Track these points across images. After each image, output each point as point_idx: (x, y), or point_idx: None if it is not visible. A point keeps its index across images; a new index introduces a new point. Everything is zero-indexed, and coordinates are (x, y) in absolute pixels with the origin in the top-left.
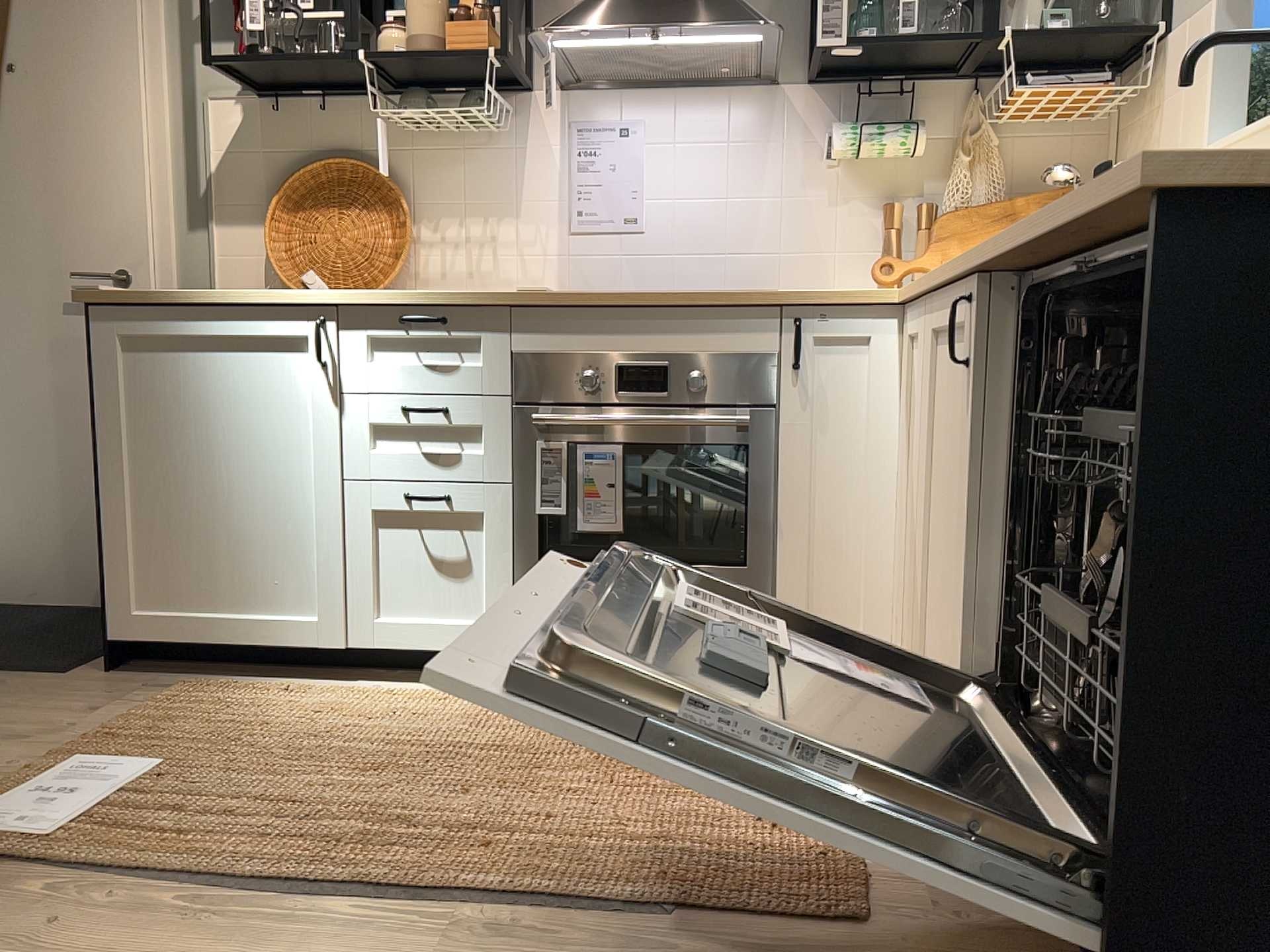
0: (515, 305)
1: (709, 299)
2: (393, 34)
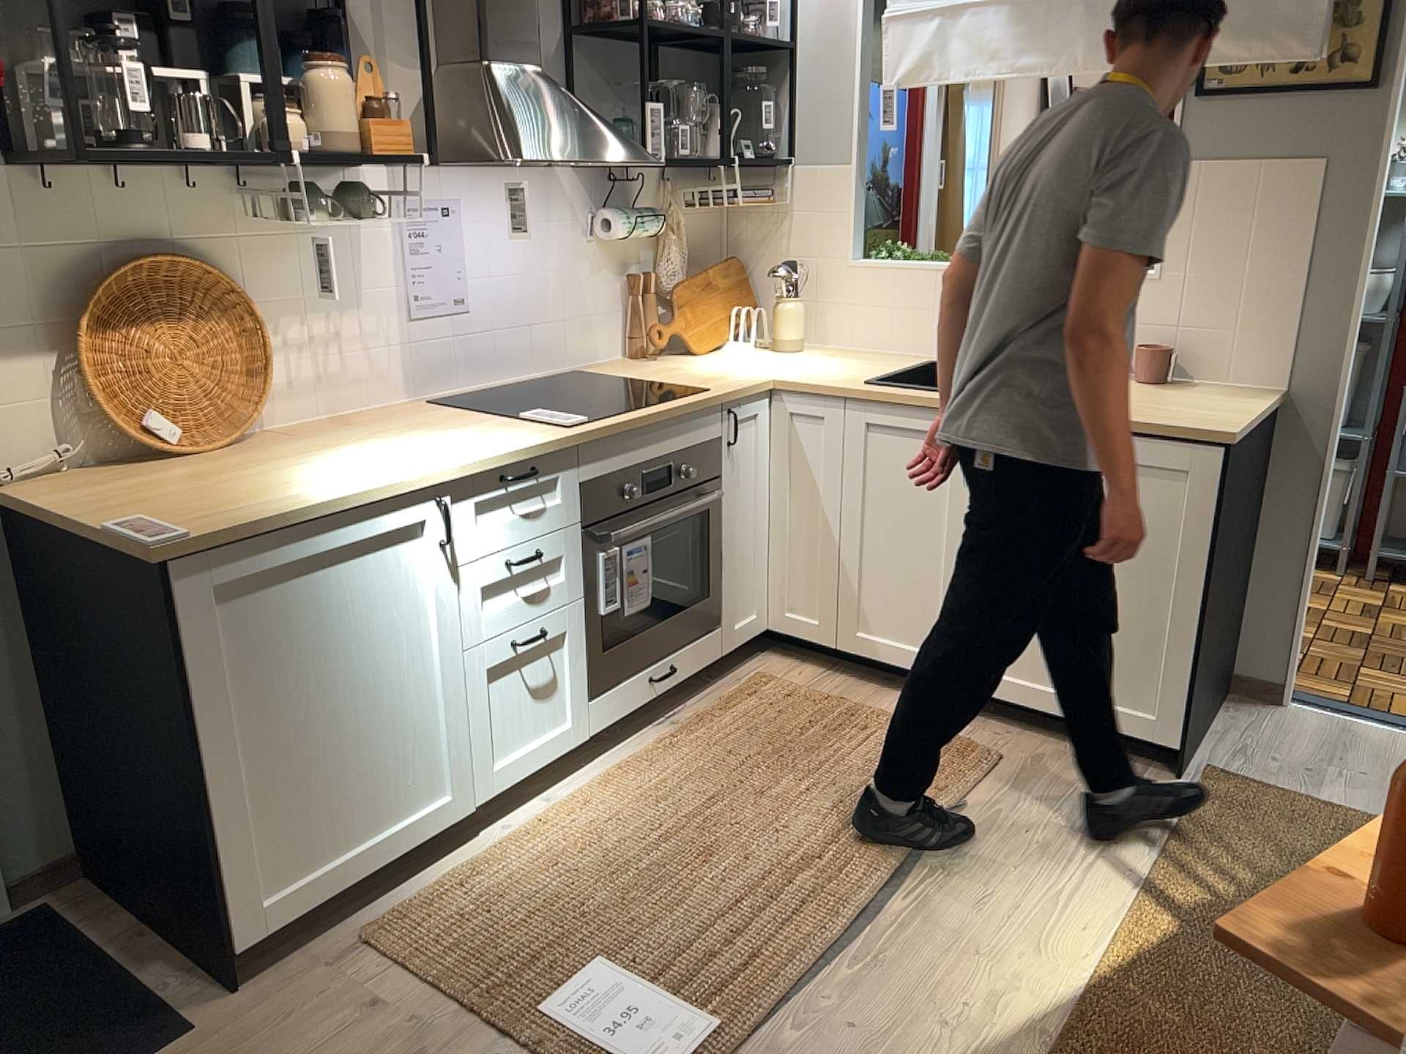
0: (584, 441)
1: (693, 407)
2: (298, 121)
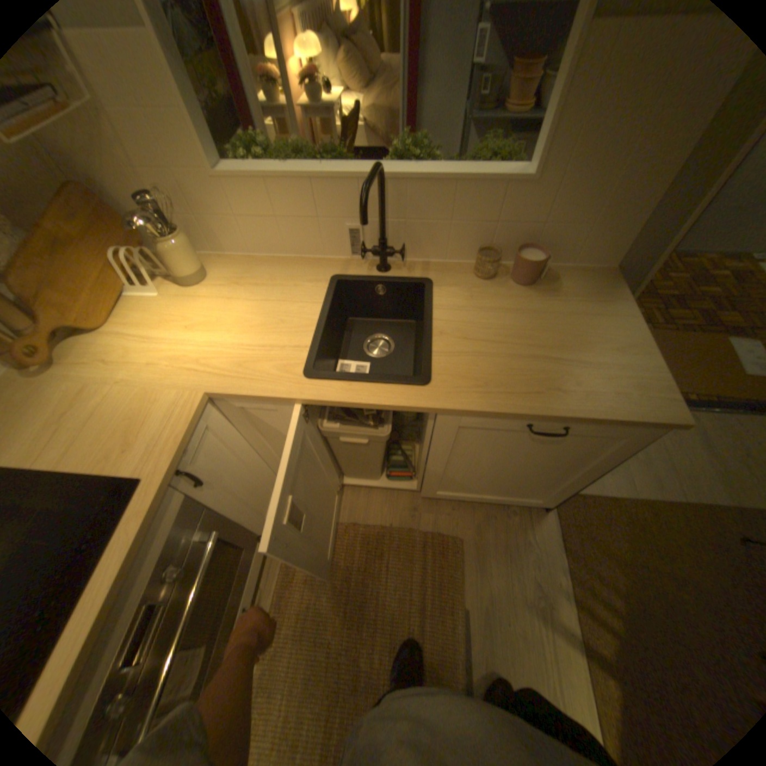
0: None
1: (128, 556)
2: None
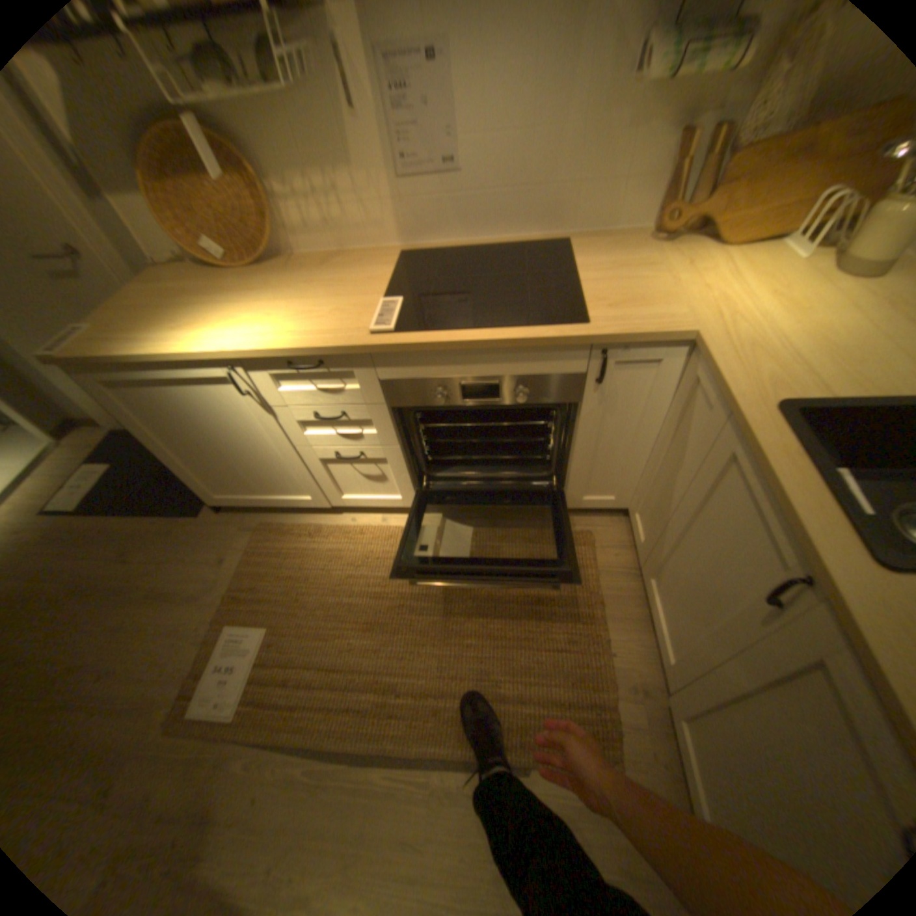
0: (372, 352)
1: (529, 344)
2: None
